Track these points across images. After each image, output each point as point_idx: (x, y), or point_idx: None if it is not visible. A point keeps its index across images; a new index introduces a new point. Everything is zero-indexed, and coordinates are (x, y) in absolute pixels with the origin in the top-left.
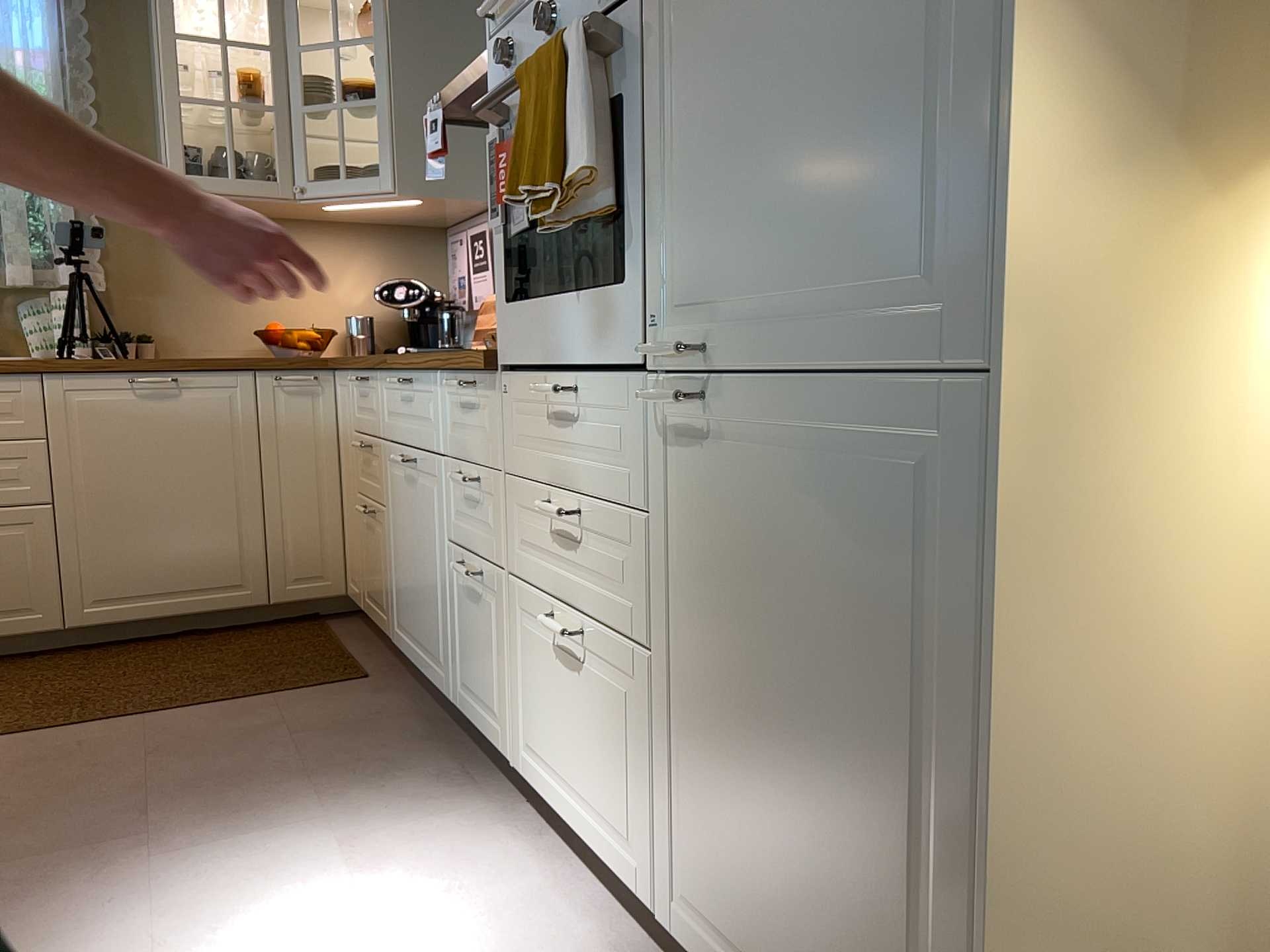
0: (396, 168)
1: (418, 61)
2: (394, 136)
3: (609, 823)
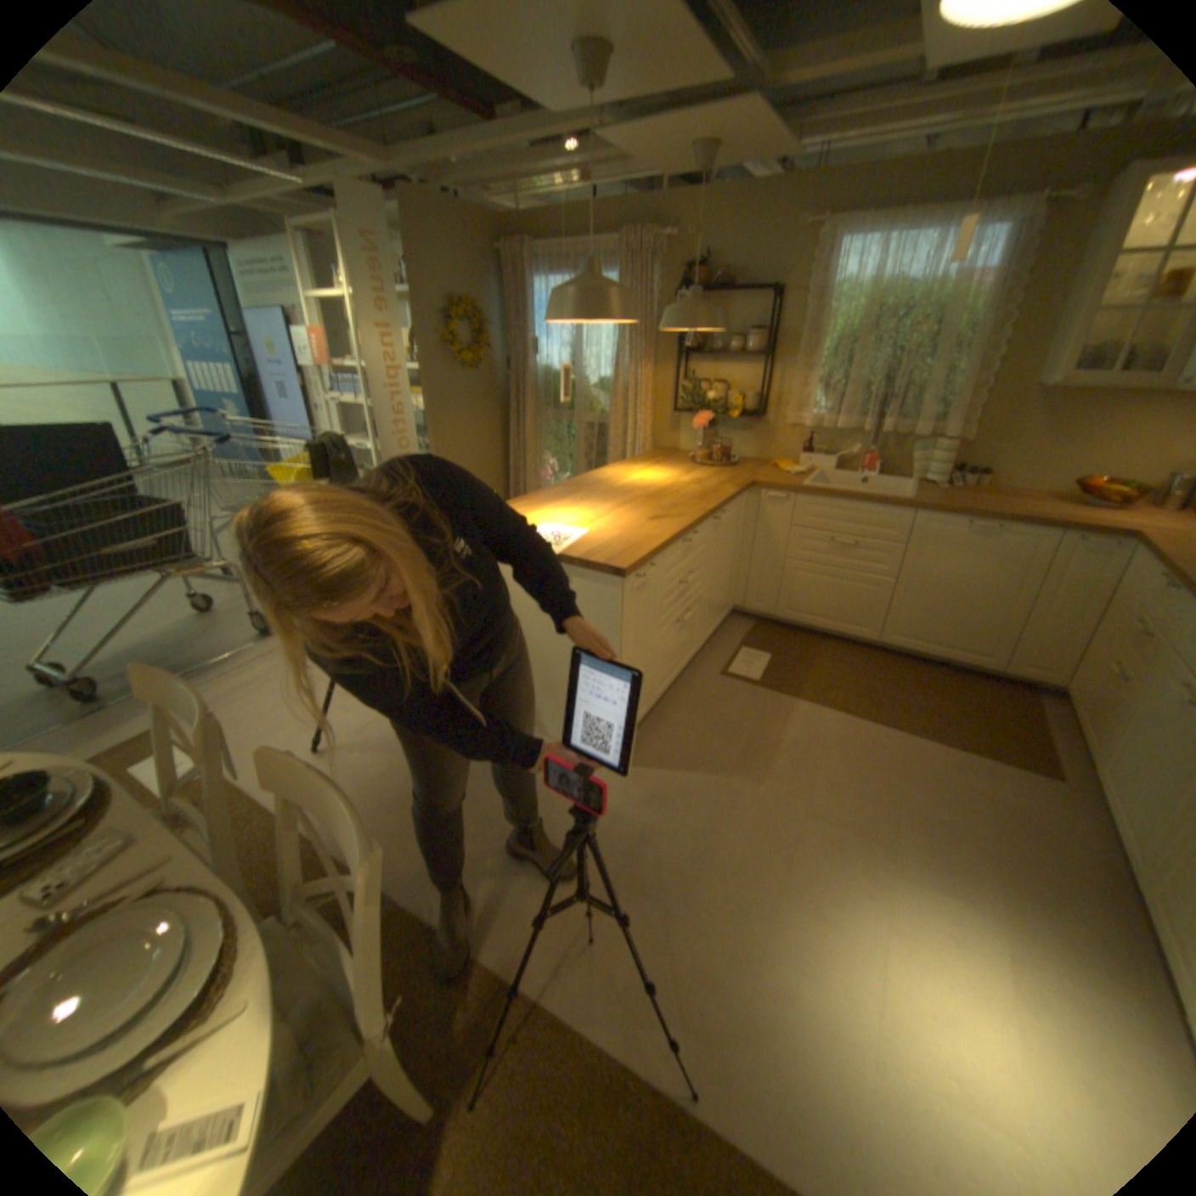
0: None
1: None
2: None
3: None
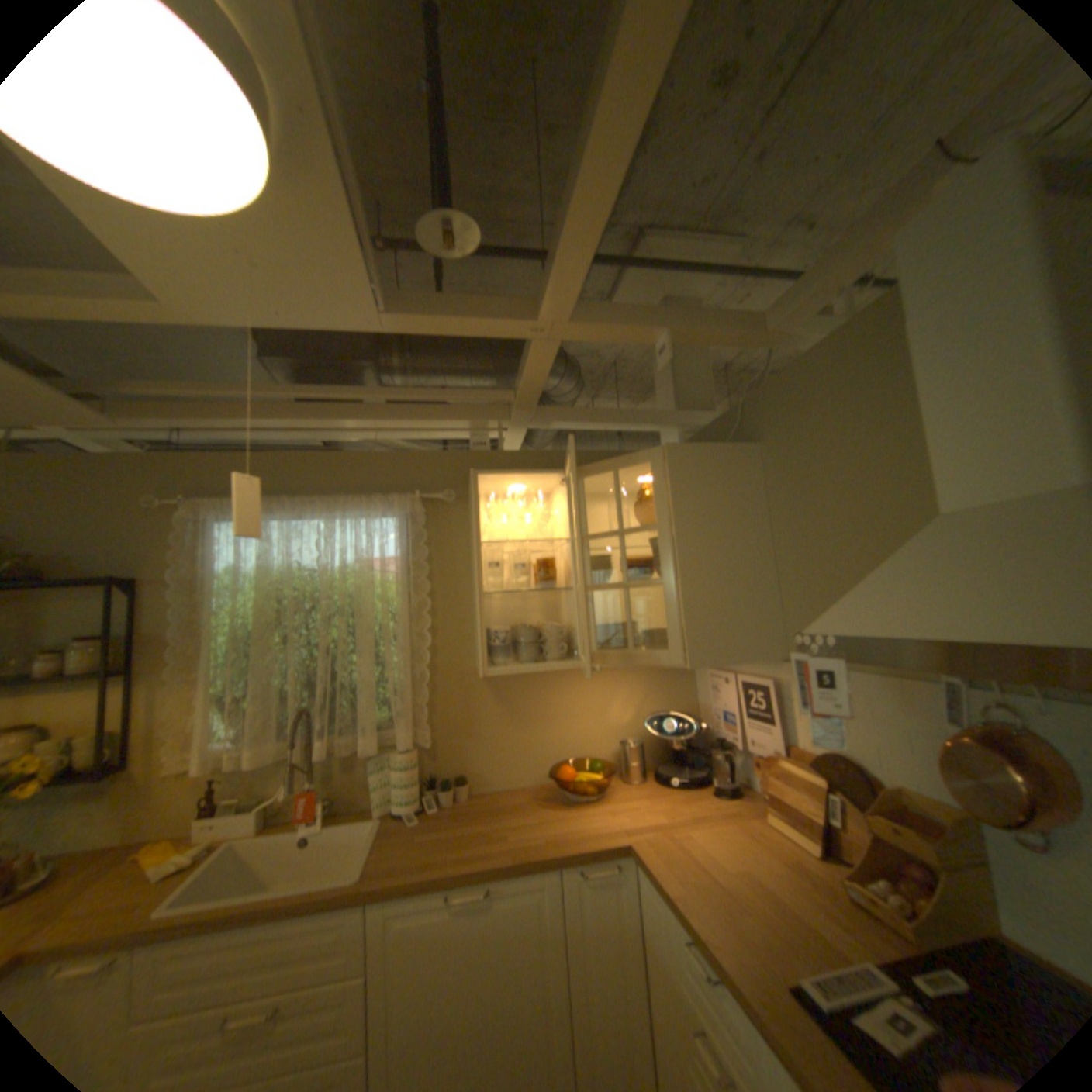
0: (686, 643)
1: (700, 542)
2: (683, 614)
3: None
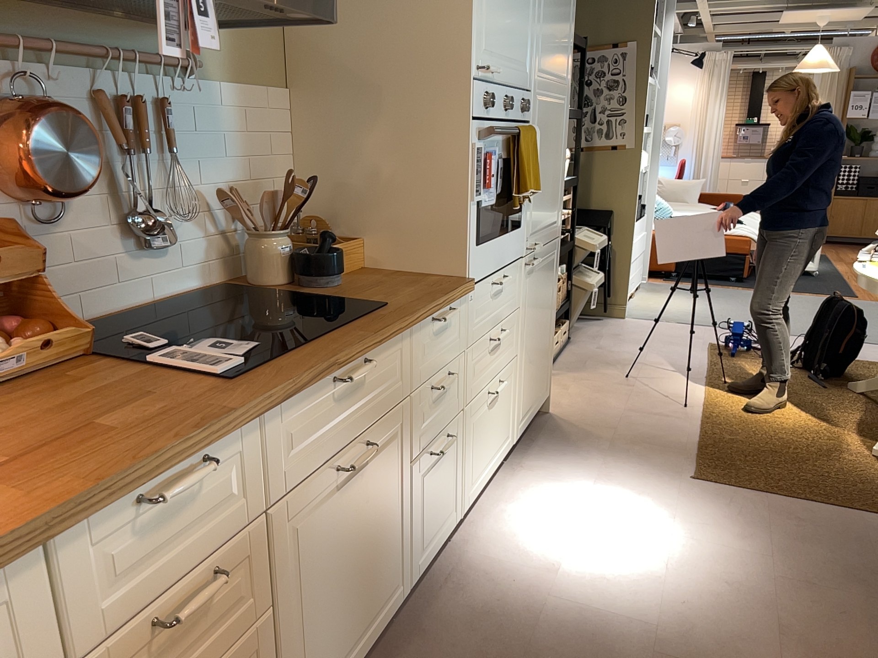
0: None
1: None
2: None
3: (502, 442)
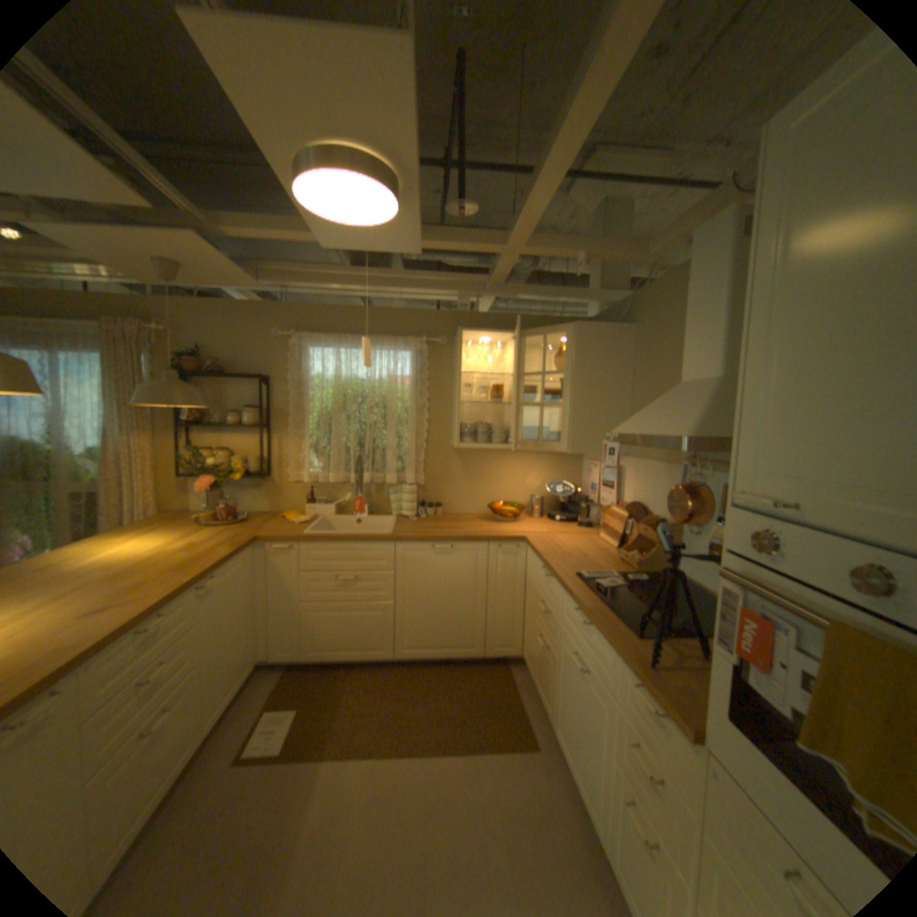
0: (570, 439)
1: (587, 383)
2: (571, 423)
3: None
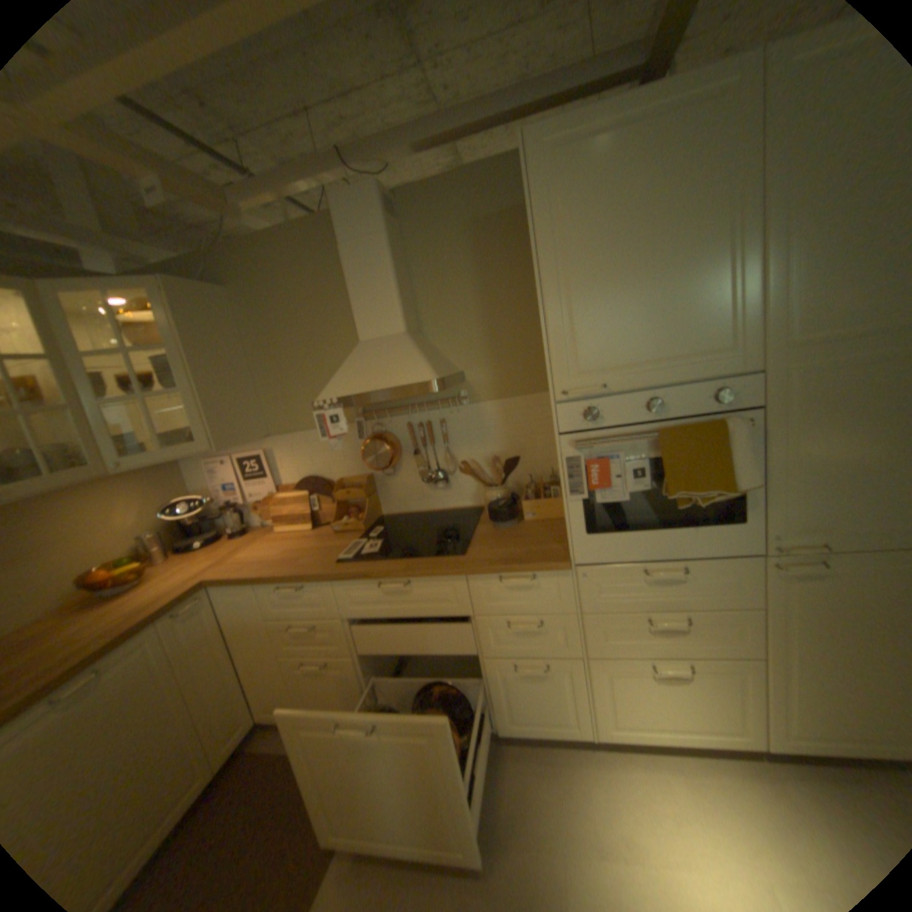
0: (206, 435)
1: (201, 360)
2: (201, 414)
3: (716, 731)
